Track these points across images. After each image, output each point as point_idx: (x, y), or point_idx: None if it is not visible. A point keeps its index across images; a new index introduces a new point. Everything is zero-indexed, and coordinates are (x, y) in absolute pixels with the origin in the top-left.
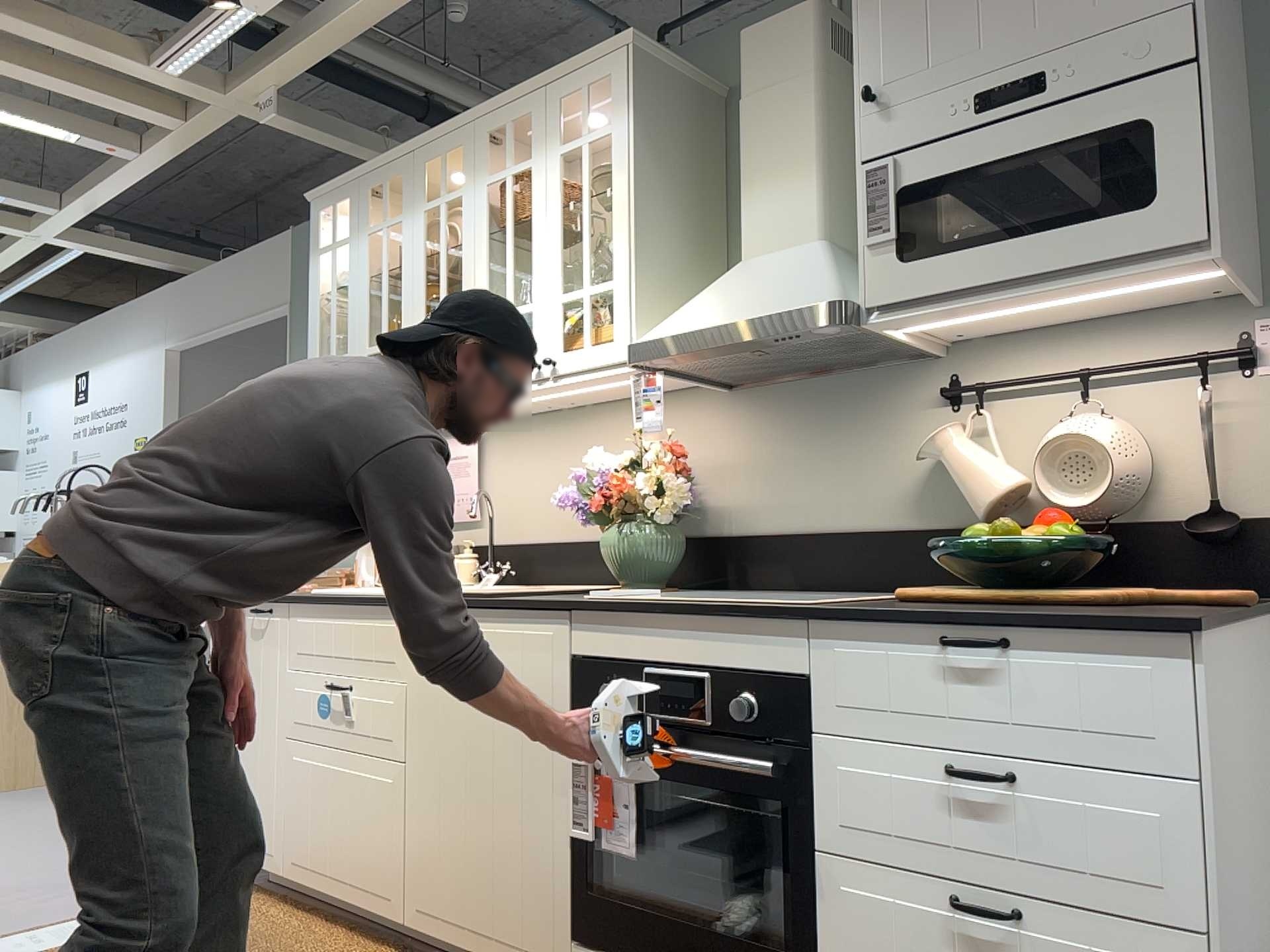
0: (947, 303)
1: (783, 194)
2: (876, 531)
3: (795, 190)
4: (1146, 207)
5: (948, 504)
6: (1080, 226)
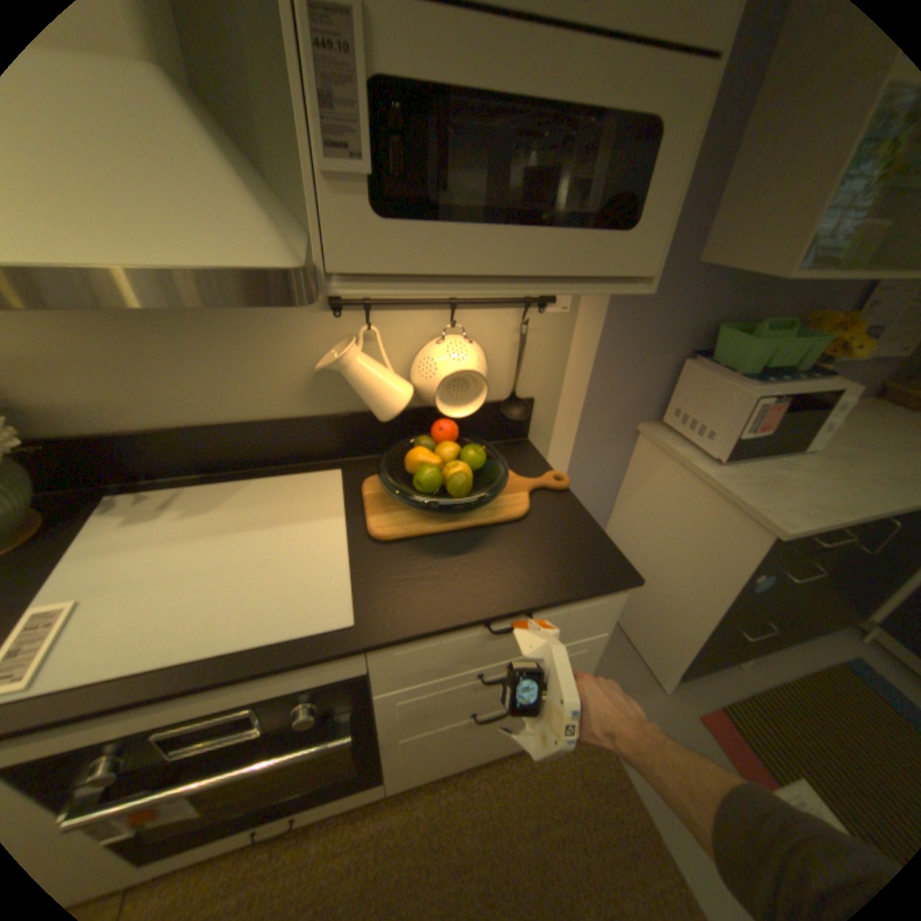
0: (430, 285)
1: None
2: (272, 421)
3: None
4: (631, 229)
5: (336, 396)
6: (577, 231)
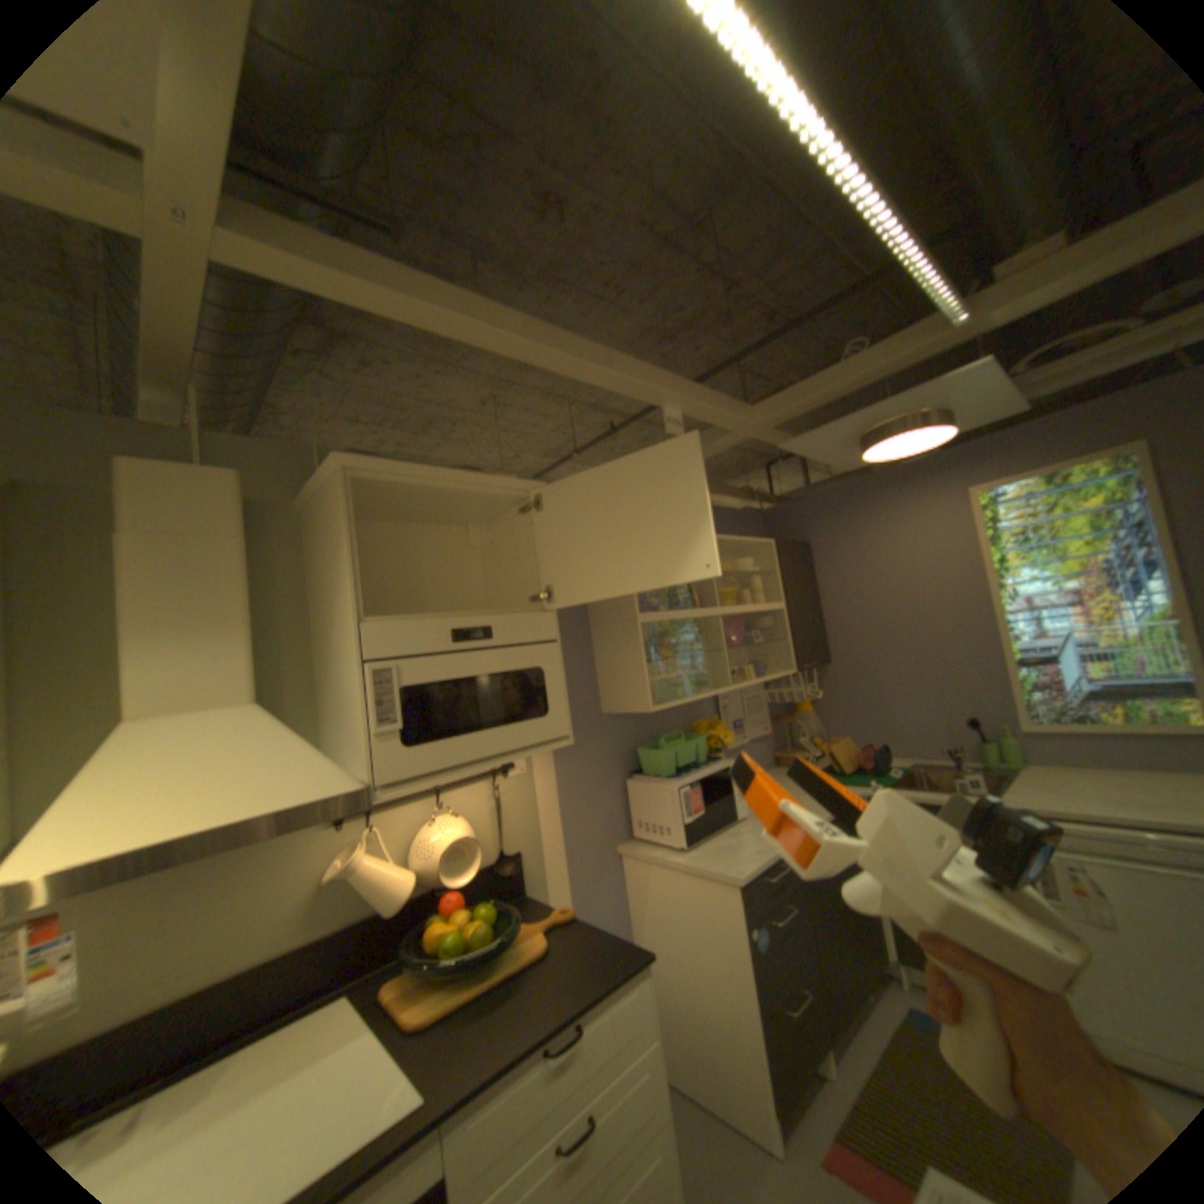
0: (438, 777)
1: (201, 652)
2: (265, 964)
3: (220, 650)
4: (545, 716)
5: (335, 910)
6: (517, 725)
